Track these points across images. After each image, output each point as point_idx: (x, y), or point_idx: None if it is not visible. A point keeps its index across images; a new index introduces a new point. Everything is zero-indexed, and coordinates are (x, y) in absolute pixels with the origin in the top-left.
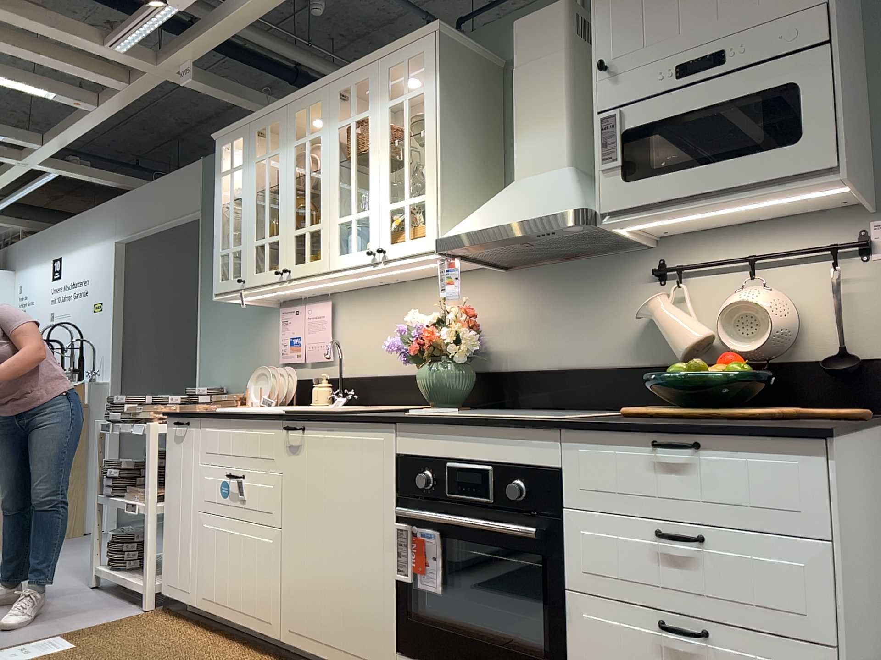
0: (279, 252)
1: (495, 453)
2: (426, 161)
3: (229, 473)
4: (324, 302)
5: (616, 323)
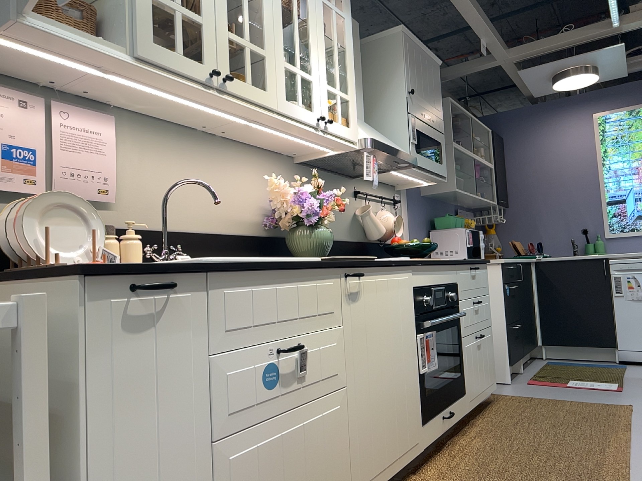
0: (202, 42)
1: (444, 278)
2: (349, 73)
3: (275, 349)
4: (101, 114)
5: (344, 215)
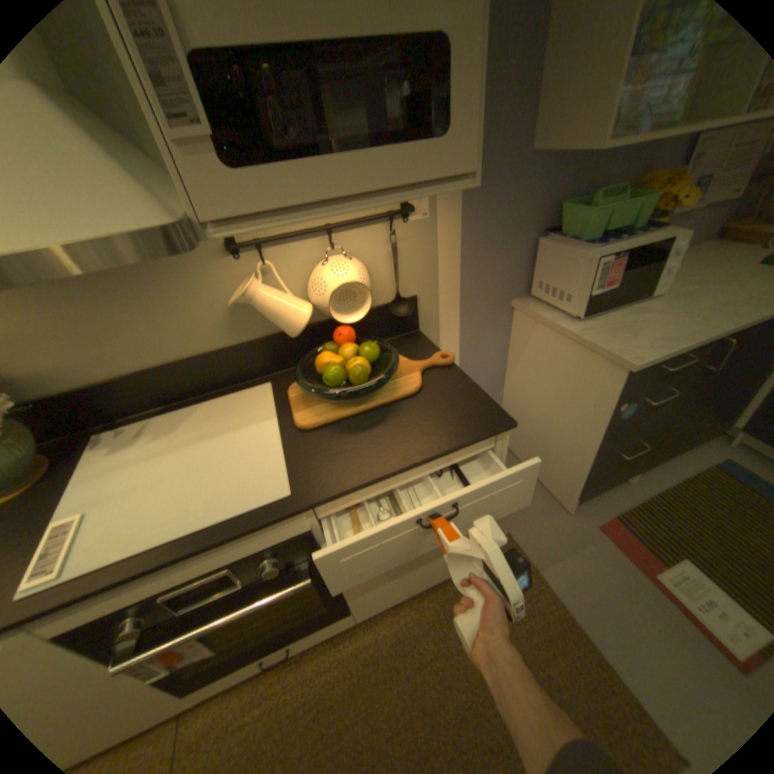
0: None
1: (223, 558)
2: None
3: None
4: None
5: (197, 308)
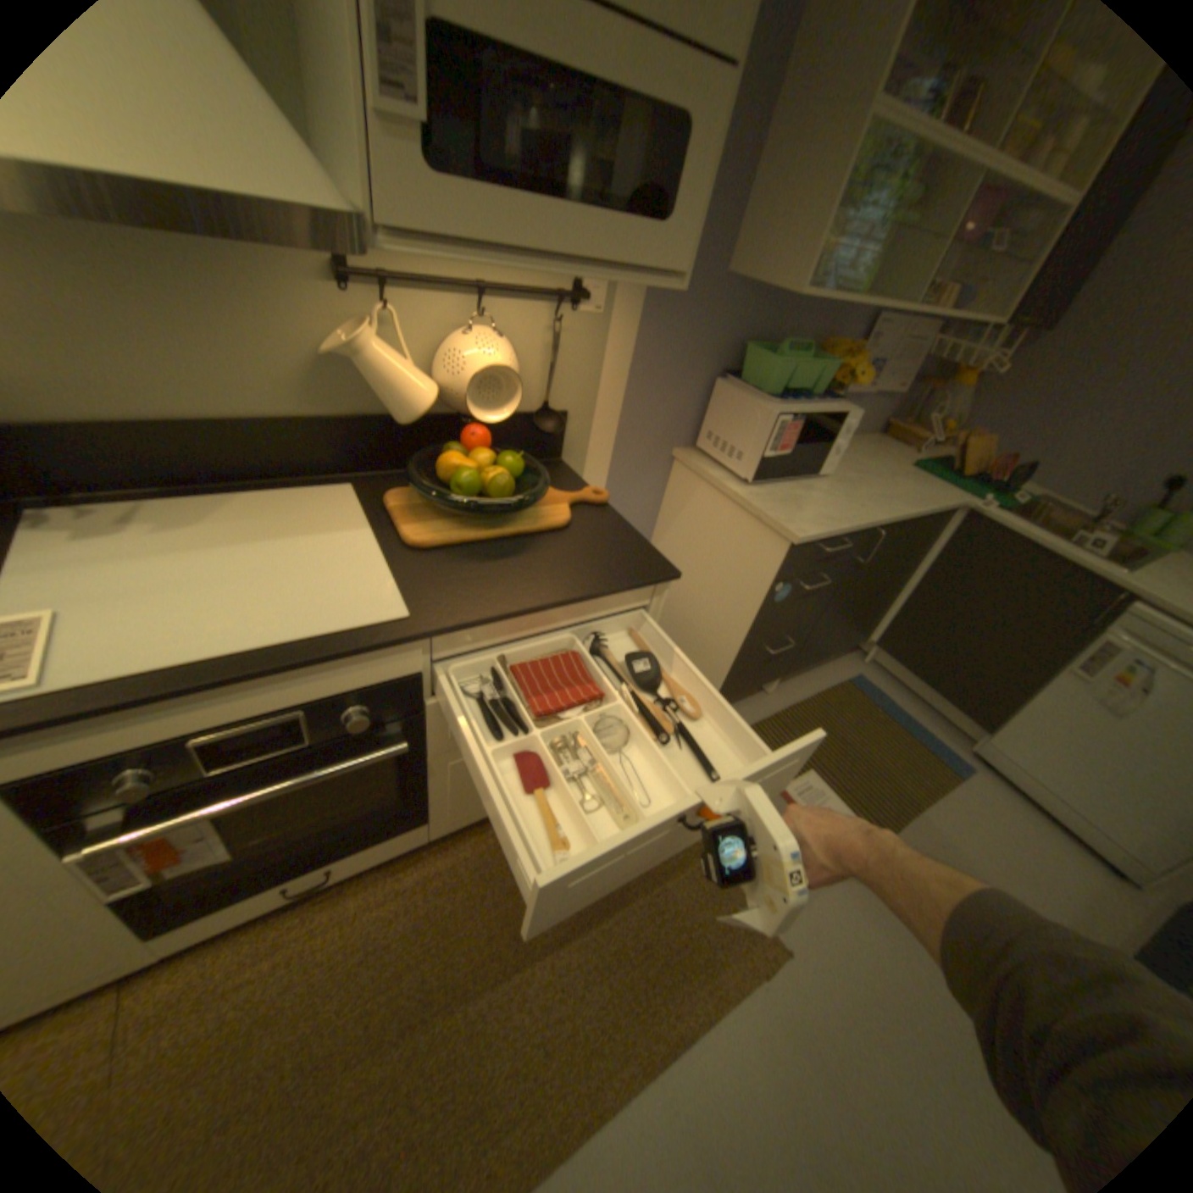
0: None
1: (301, 692)
2: None
3: None
4: None
5: (263, 344)
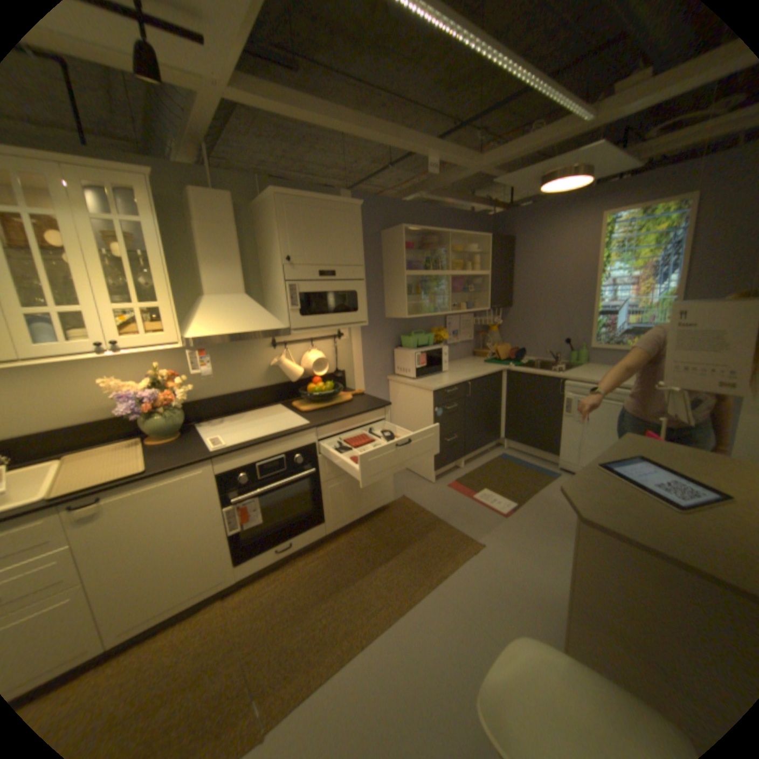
0: None
1: (284, 448)
2: (156, 278)
3: None
4: None
5: (254, 368)
